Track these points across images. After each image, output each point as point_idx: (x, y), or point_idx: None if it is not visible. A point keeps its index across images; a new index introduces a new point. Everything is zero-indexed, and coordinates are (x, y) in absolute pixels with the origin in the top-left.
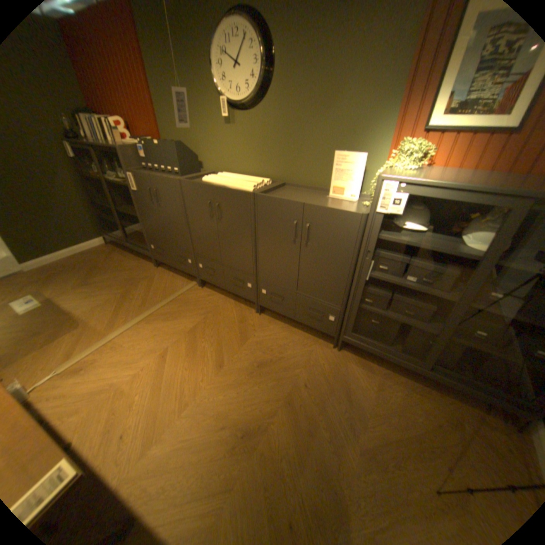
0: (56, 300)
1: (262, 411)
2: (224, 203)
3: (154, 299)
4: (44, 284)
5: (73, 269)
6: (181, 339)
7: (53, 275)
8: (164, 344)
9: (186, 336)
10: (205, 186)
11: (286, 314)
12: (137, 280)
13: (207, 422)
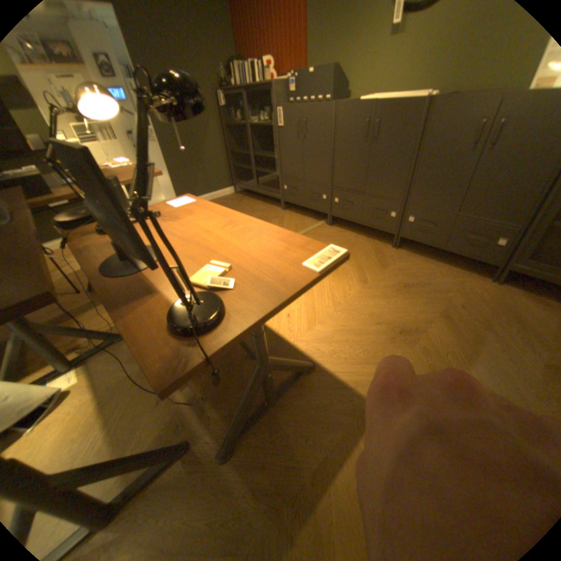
0: None
1: (418, 318)
2: (387, 116)
3: None
4: None
5: None
6: None
7: None
8: None
9: None
10: (368, 101)
11: (435, 244)
12: (269, 218)
13: (363, 318)
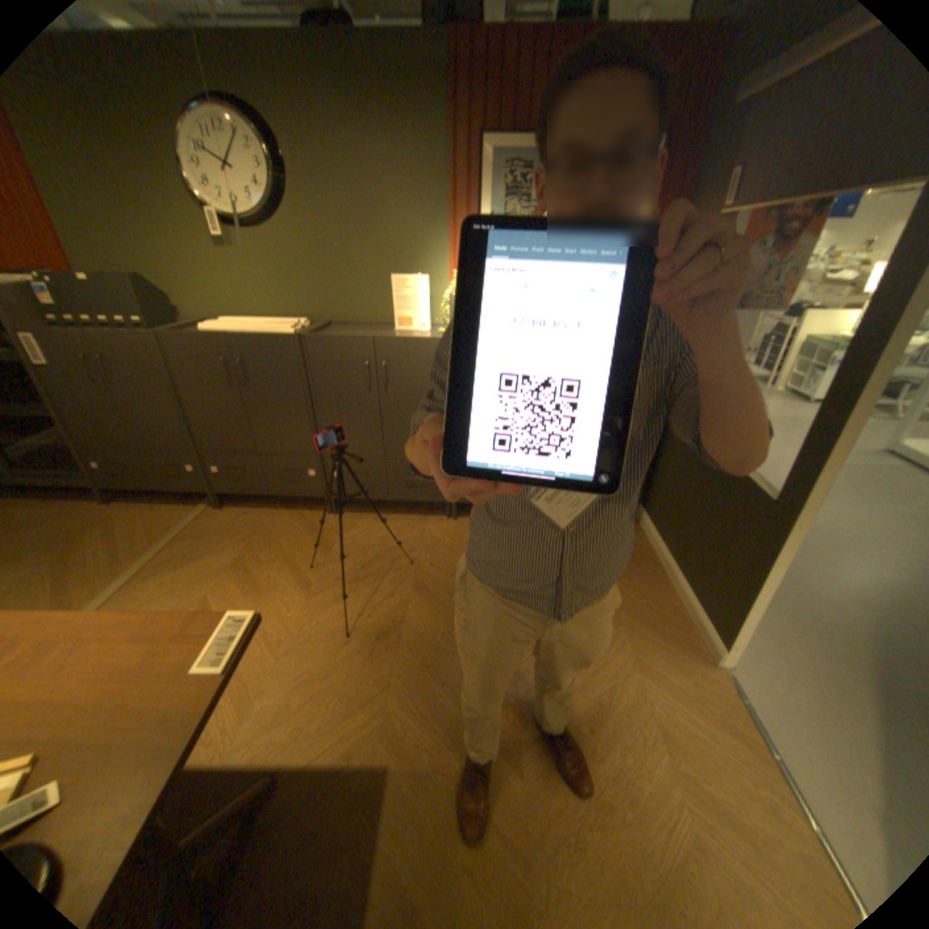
0: None
1: (391, 606)
2: (251, 356)
3: (136, 549)
4: None
5: None
6: (224, 580)
7: None
8: (197, 595)
9: (231, 573)
10: (213, 337)
11: (377, 497)
12: (76, 533)
13: (323, 645)
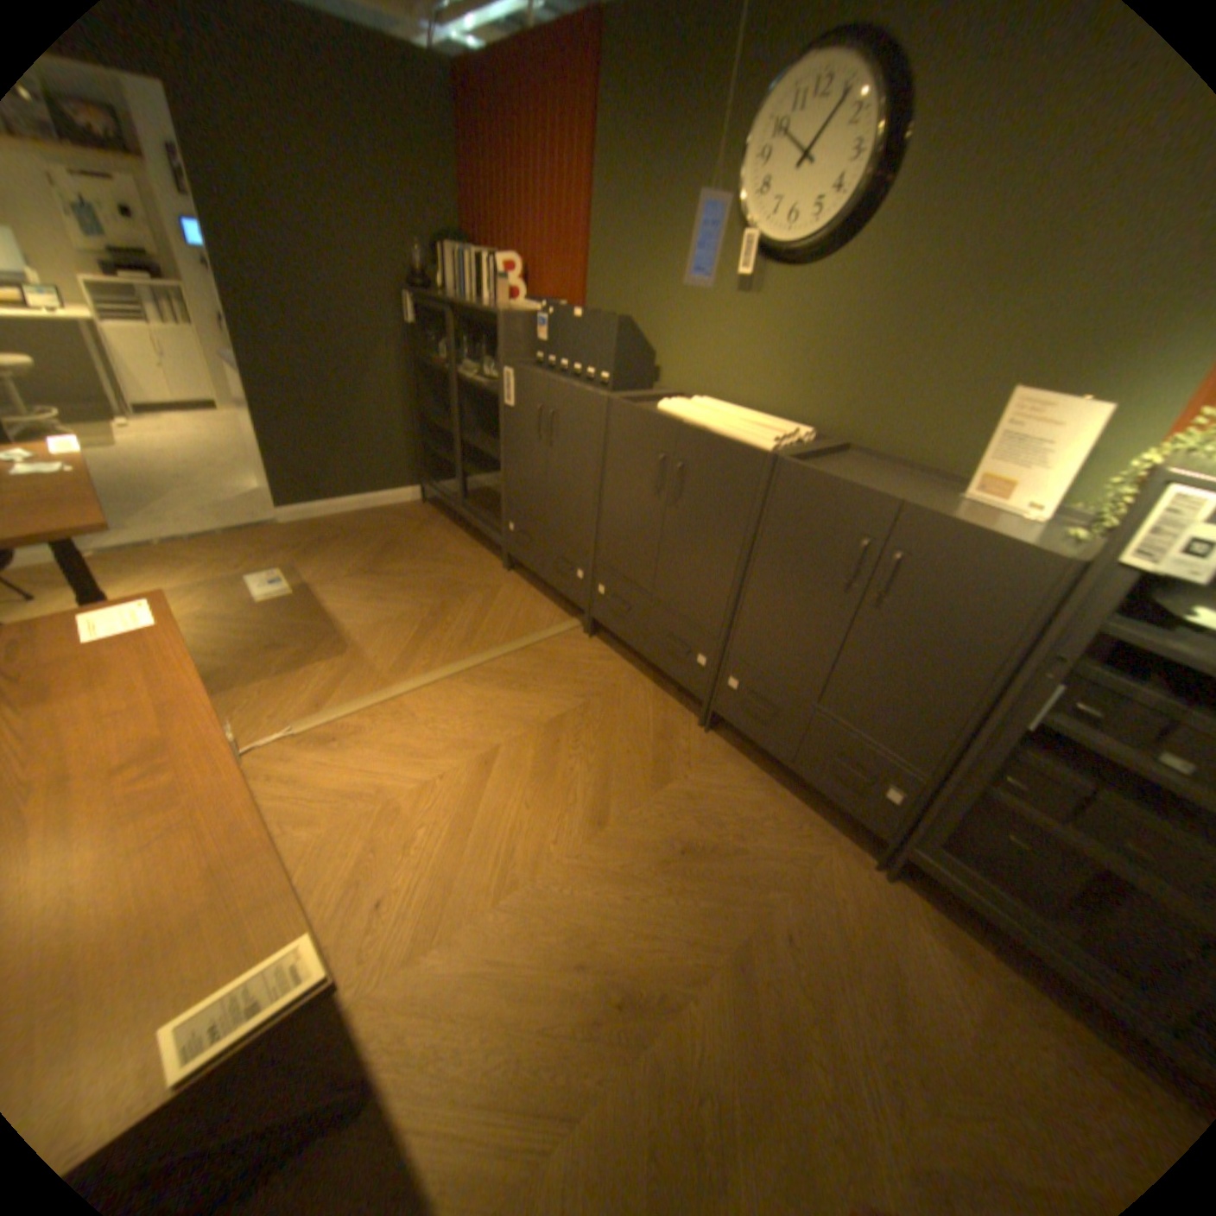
0: (318, 591)
1: (677, 962)
2: (696, 465)
3: (491, 637)
4: (305, 555)
5: (357, 538)
6: (528, 736)
7: (322, 542)
8: (493, 737)
9: (540, 733)
10: (663, 422)
11: (773, 752)
12: (466, 588)
13: (551, 939)
